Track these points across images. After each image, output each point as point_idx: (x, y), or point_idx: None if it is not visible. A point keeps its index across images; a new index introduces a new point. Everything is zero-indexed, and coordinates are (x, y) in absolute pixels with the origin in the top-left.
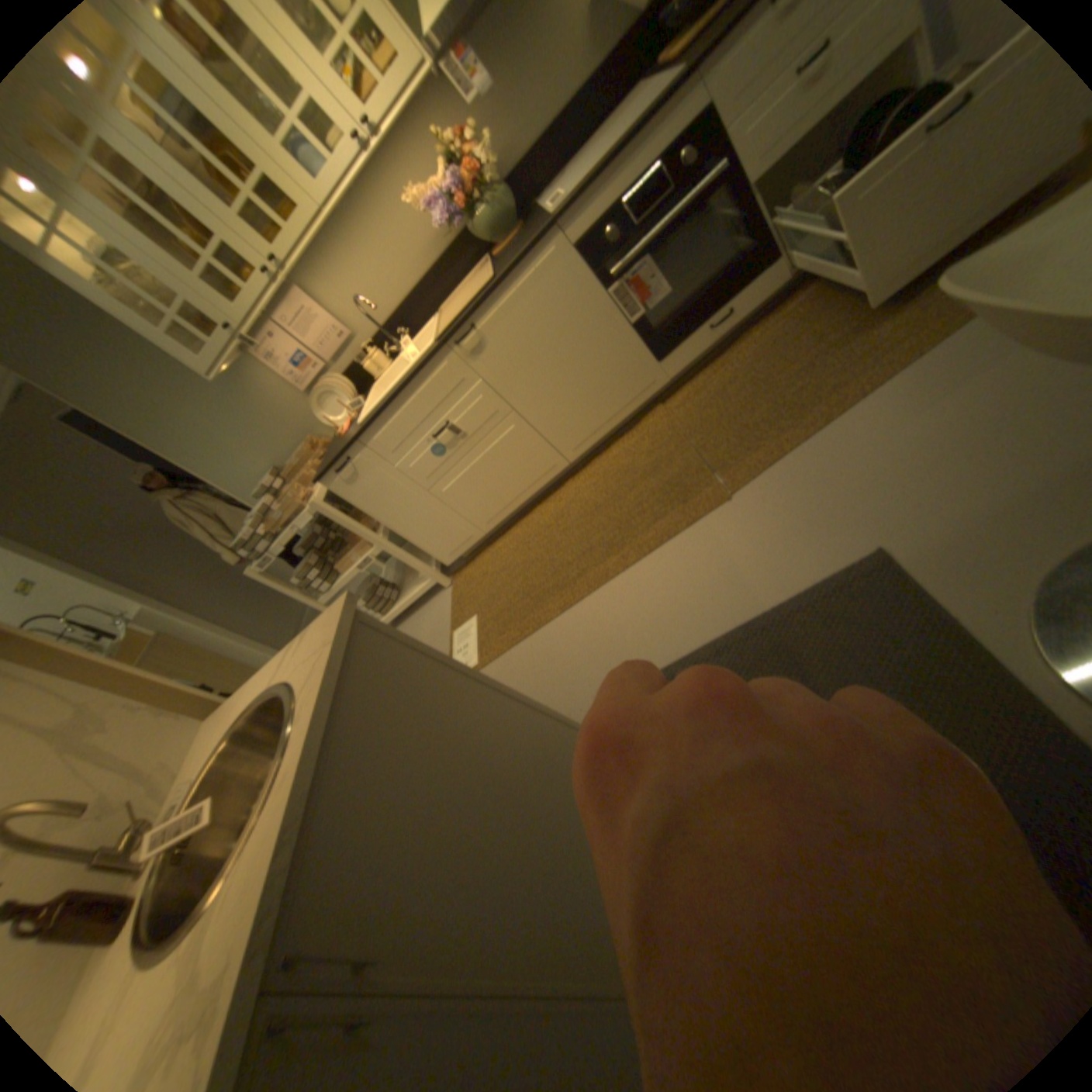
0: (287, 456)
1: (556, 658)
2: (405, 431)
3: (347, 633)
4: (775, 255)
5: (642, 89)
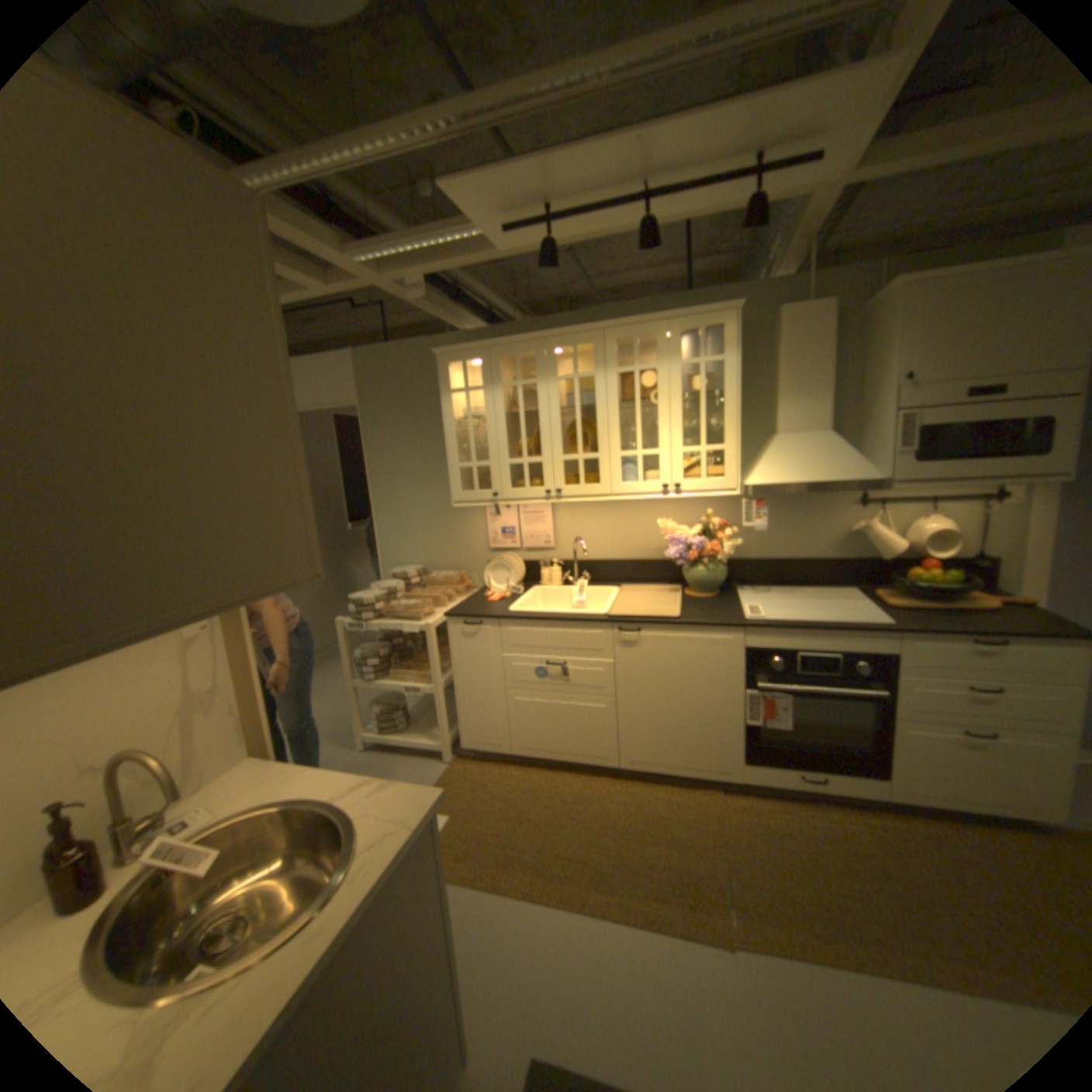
0: (438, 568)
1: (485, 944)
2: (533, 643)
3: (423, 831)
4: (884, 777)
5: (854, 594)
